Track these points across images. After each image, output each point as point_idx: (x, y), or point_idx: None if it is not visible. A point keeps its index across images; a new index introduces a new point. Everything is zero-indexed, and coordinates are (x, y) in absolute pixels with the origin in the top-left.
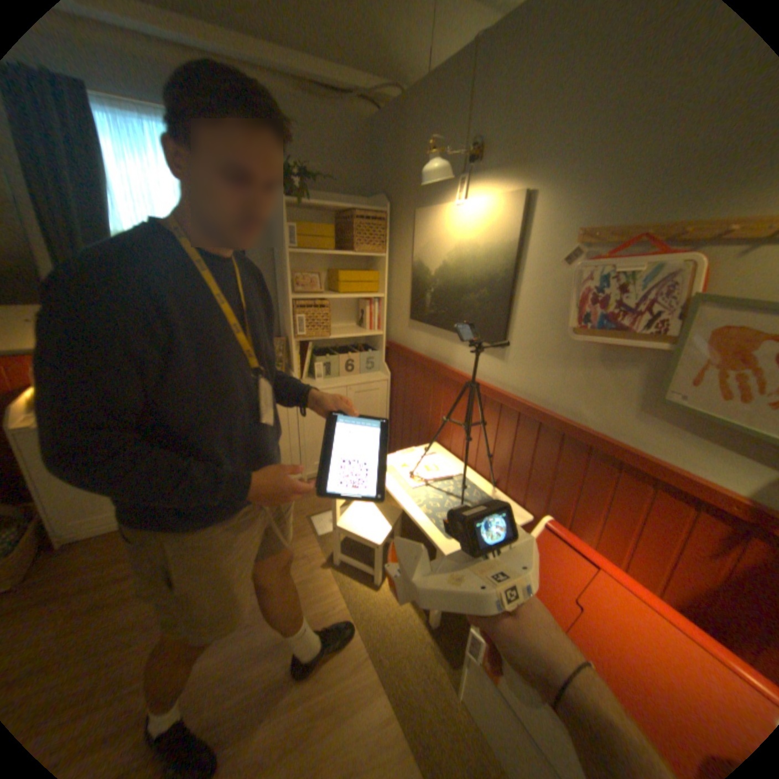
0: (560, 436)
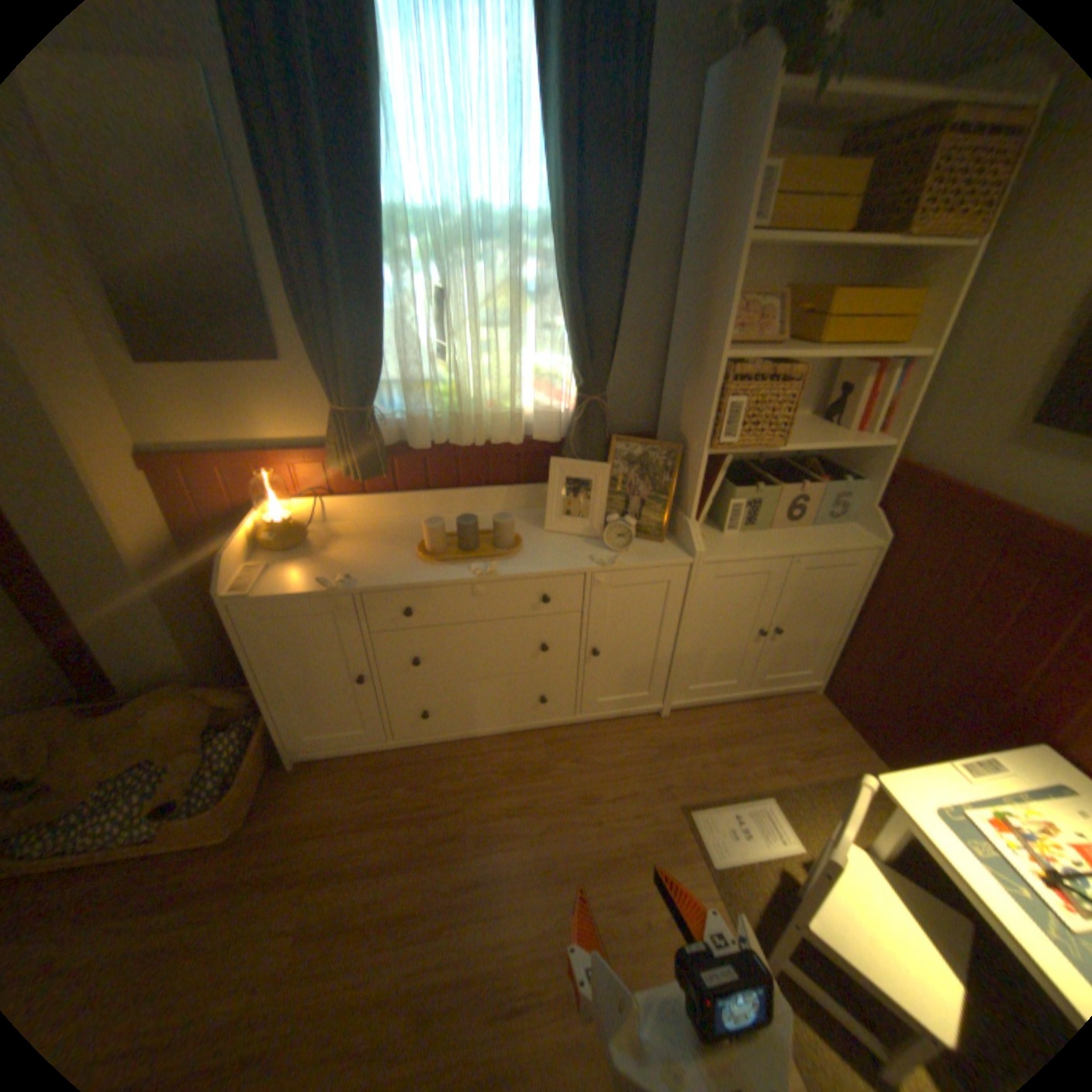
0: None
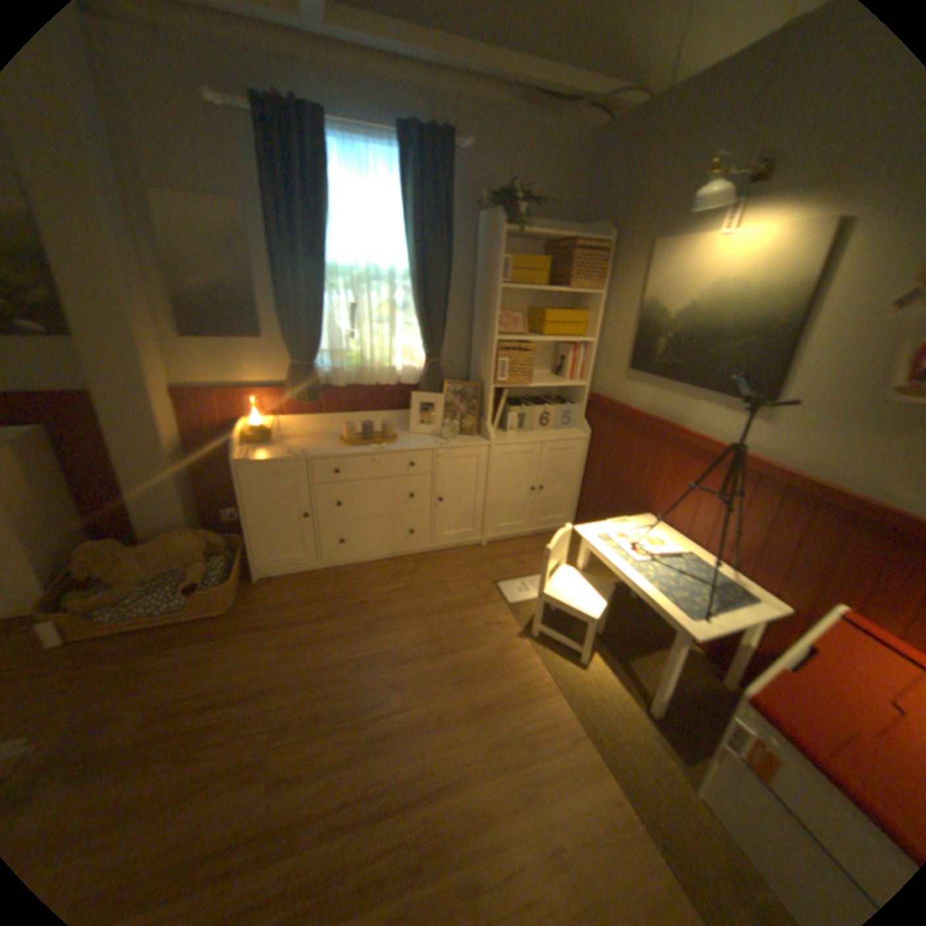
0: (850, 517)
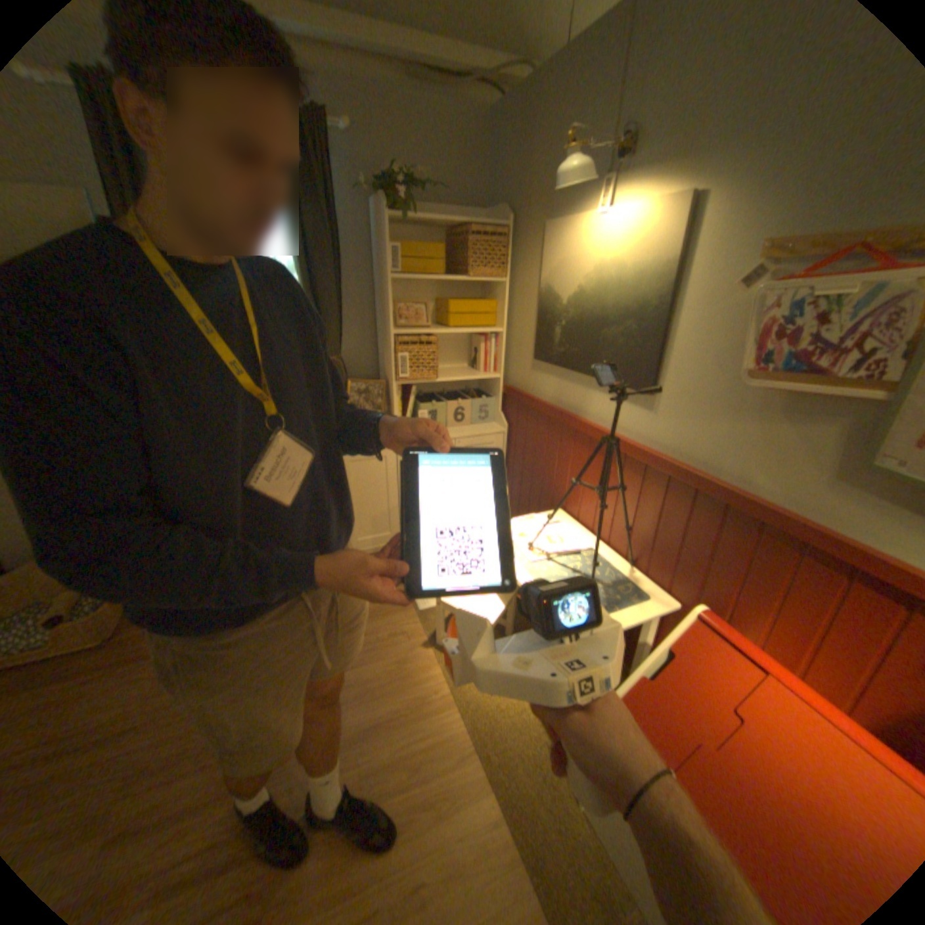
0: (722, 508)
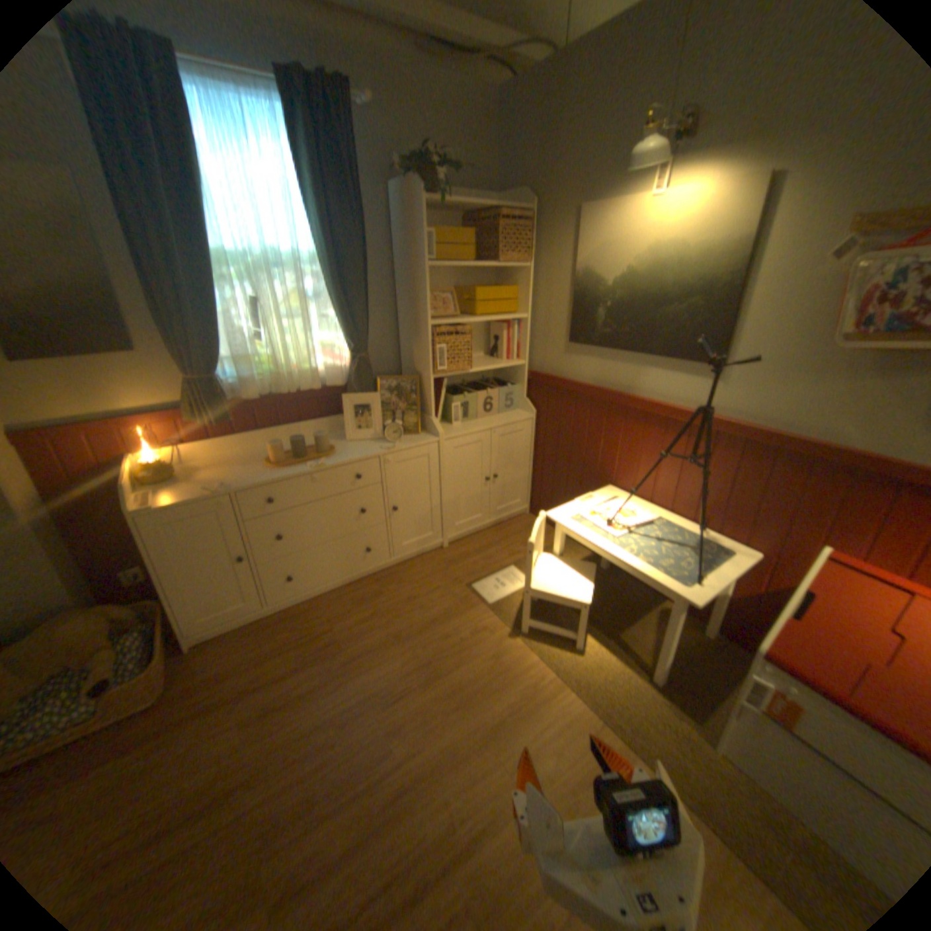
0: (808, 461)
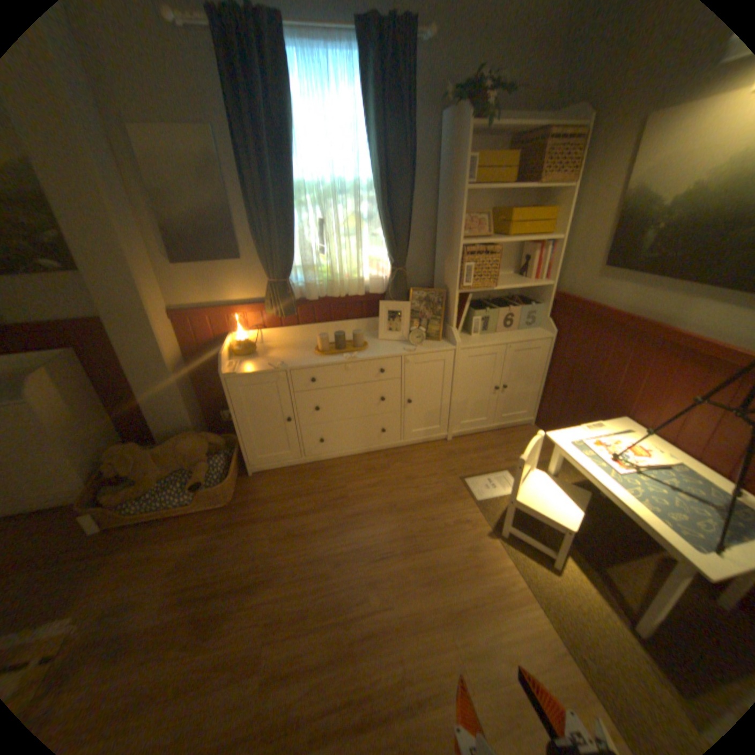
0: None
